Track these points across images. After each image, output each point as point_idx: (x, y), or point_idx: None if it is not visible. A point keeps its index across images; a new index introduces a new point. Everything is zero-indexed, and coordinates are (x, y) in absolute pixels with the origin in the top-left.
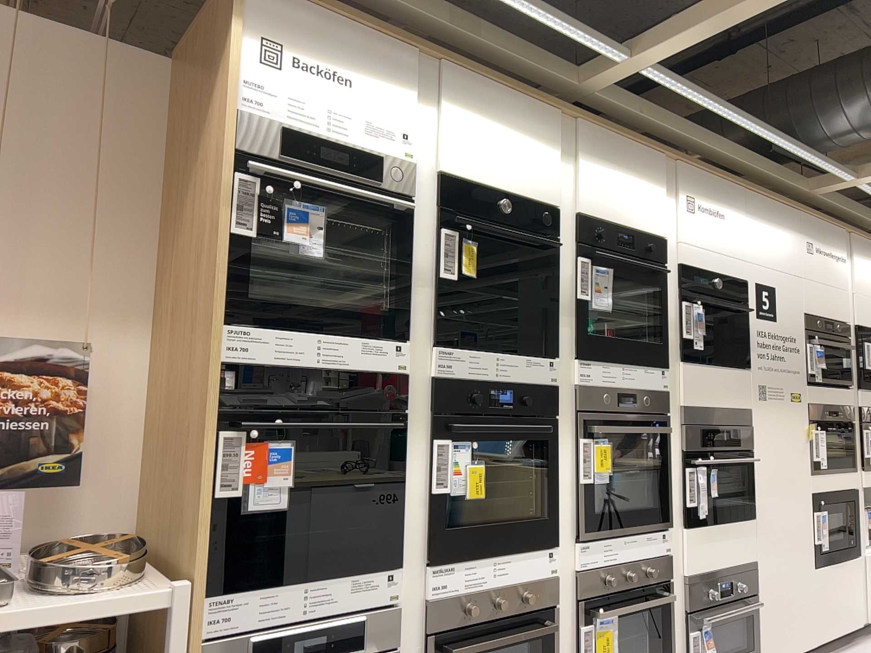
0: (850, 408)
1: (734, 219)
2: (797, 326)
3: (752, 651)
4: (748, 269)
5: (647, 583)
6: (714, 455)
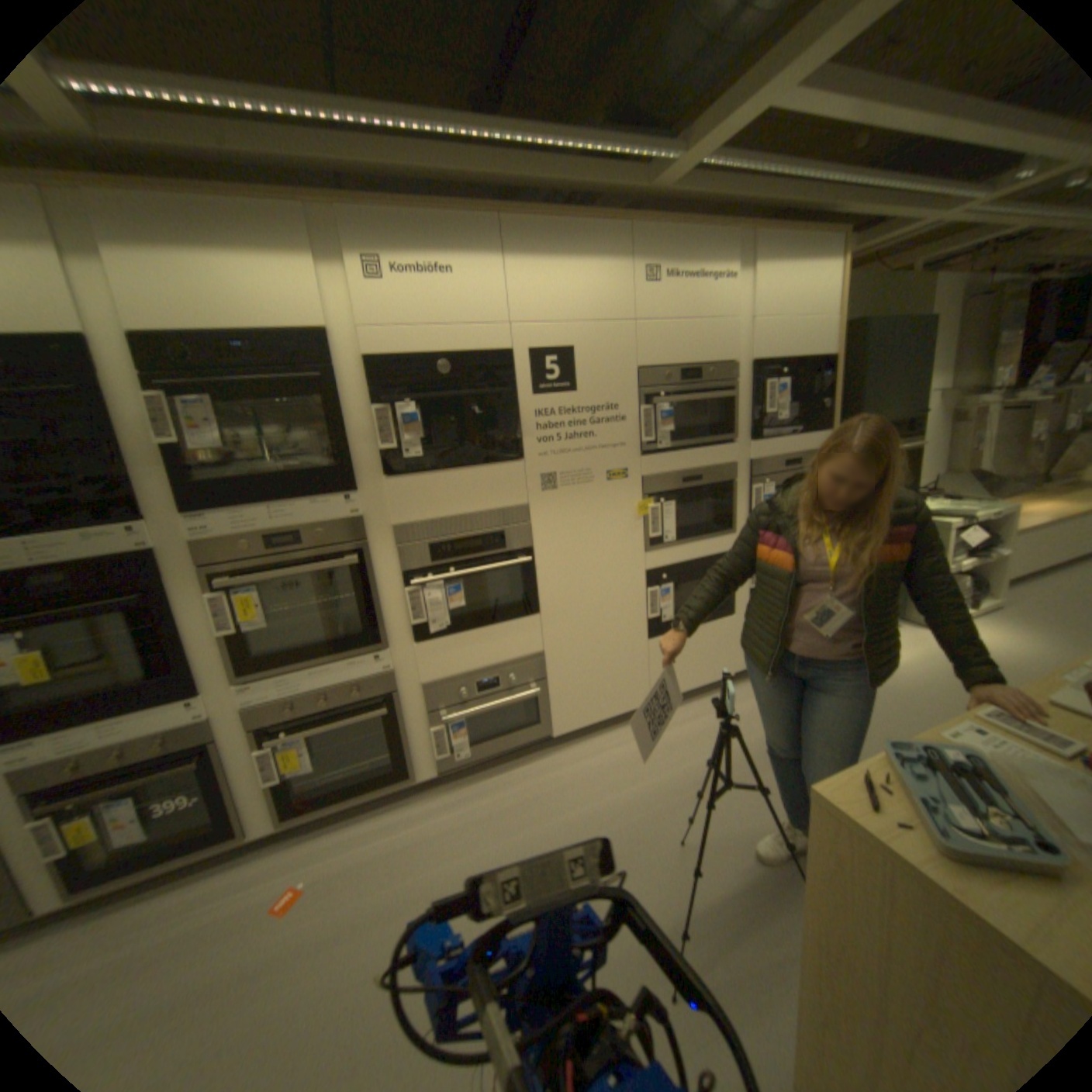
0: (731, 467)
1: (479, 266)
2: (623, 388)
3: (541, 726)
4: (515, 334)
5: (355, 702)
6: (459, 567)
